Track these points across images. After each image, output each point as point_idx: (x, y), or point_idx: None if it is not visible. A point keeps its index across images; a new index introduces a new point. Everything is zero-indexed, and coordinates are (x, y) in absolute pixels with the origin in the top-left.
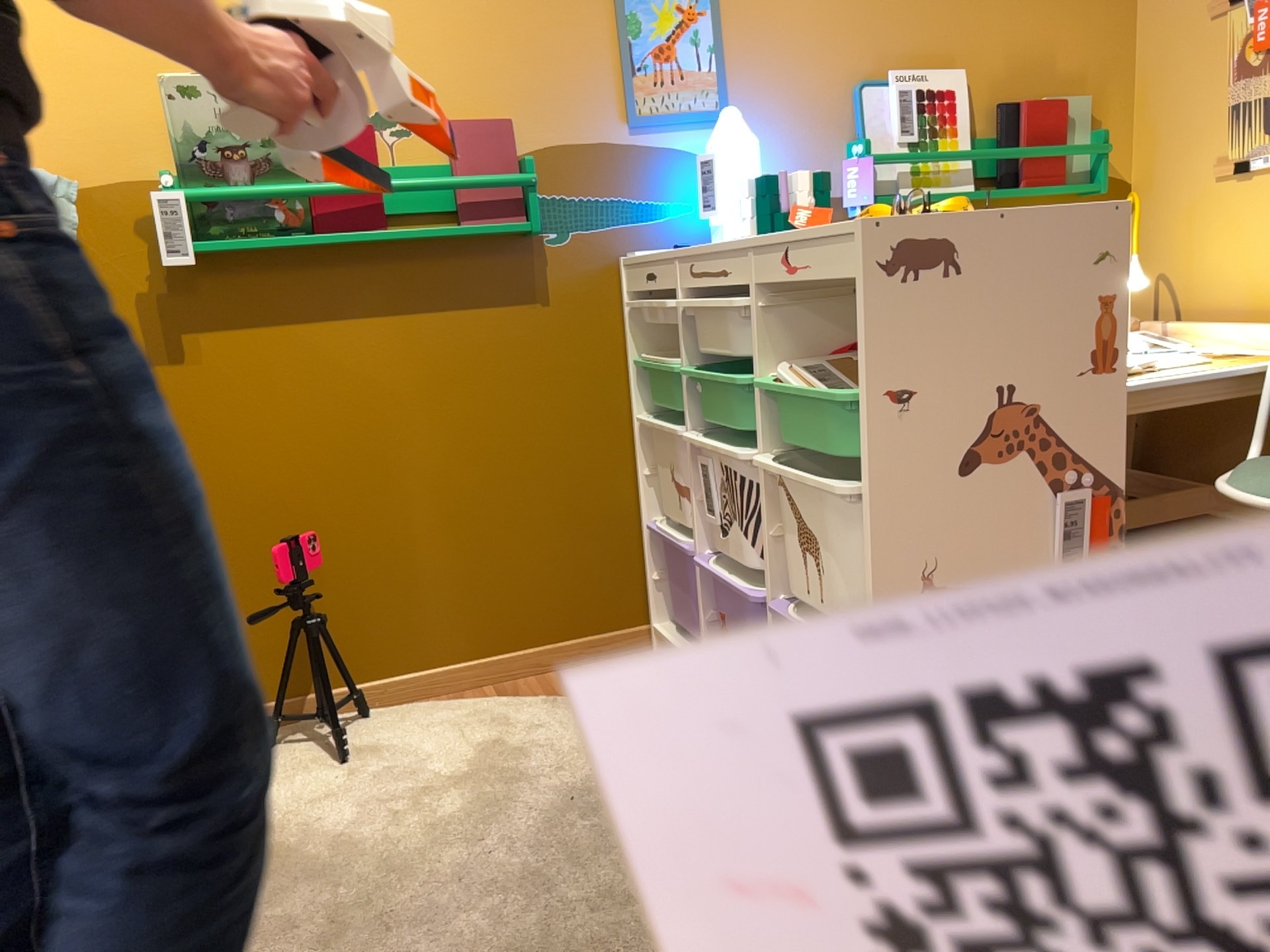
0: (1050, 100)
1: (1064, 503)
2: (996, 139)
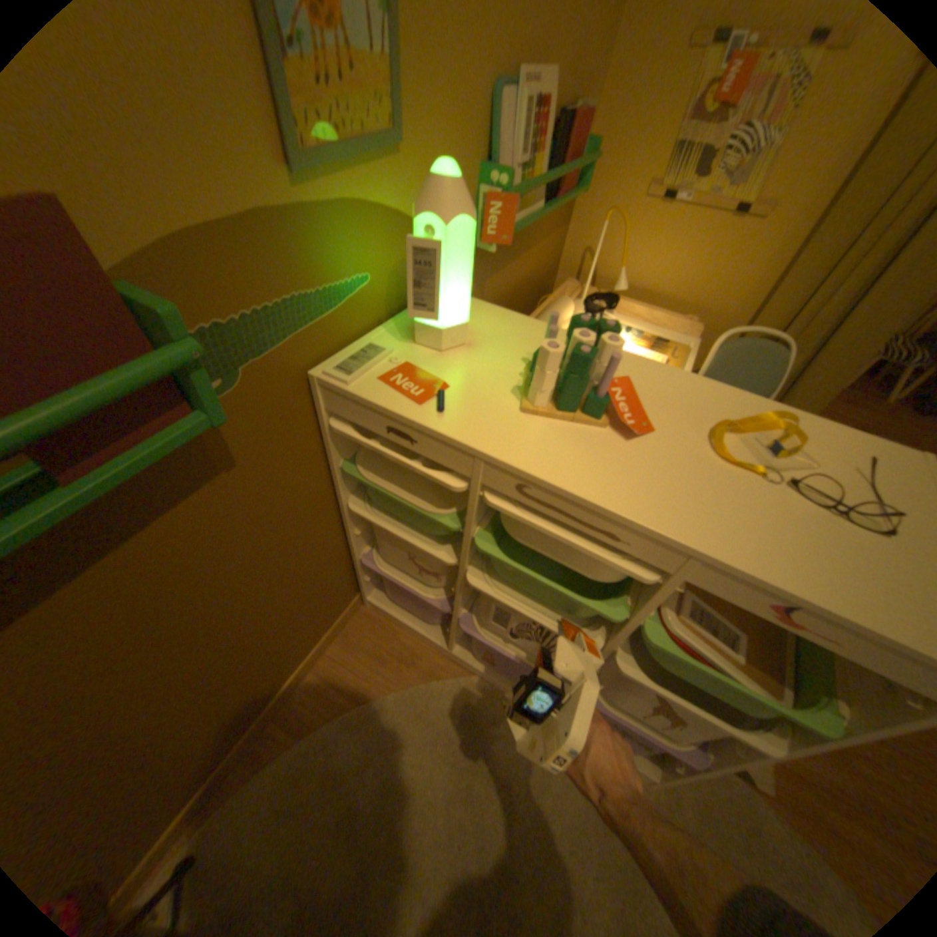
0: (587, 104)
1: None
2: (556, 146)
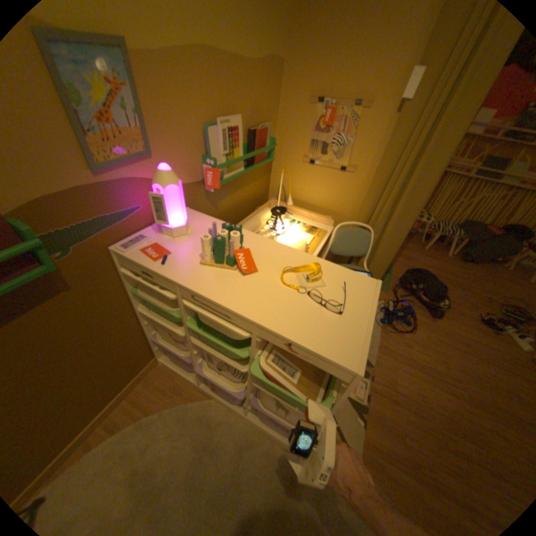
0: (263, 126)
1: None
2: (248, 144)
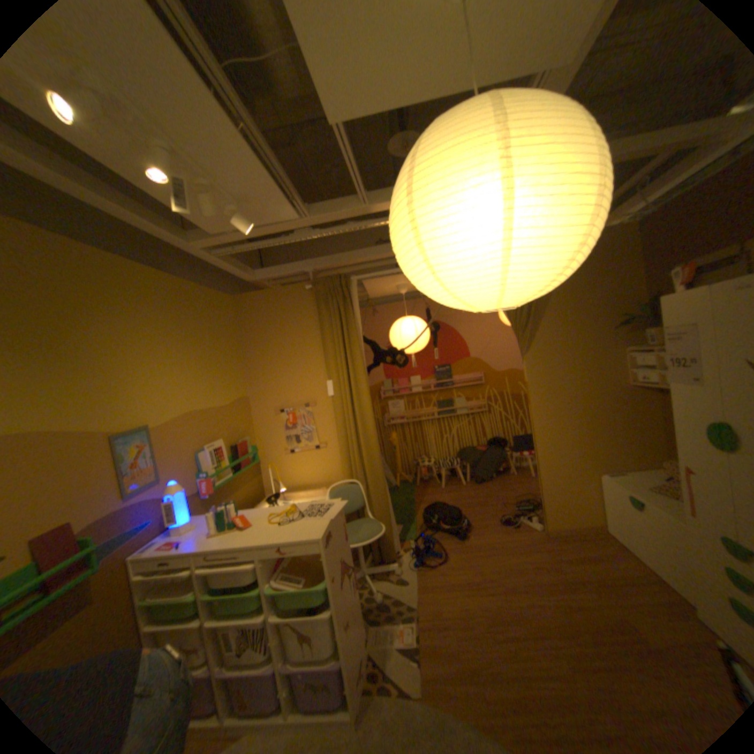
0: (242, 441)
1: (352, 580)
2: (233, 456)
